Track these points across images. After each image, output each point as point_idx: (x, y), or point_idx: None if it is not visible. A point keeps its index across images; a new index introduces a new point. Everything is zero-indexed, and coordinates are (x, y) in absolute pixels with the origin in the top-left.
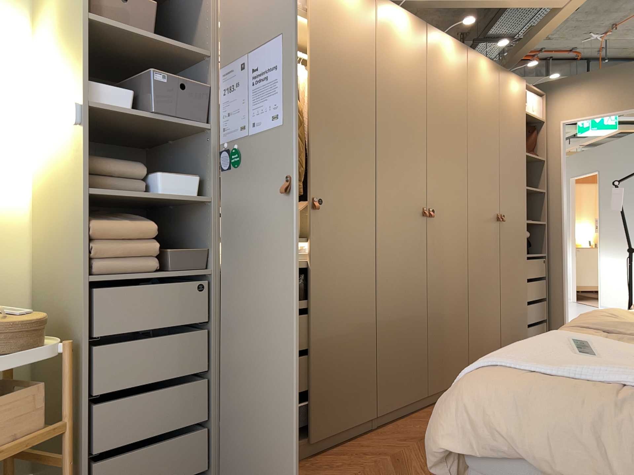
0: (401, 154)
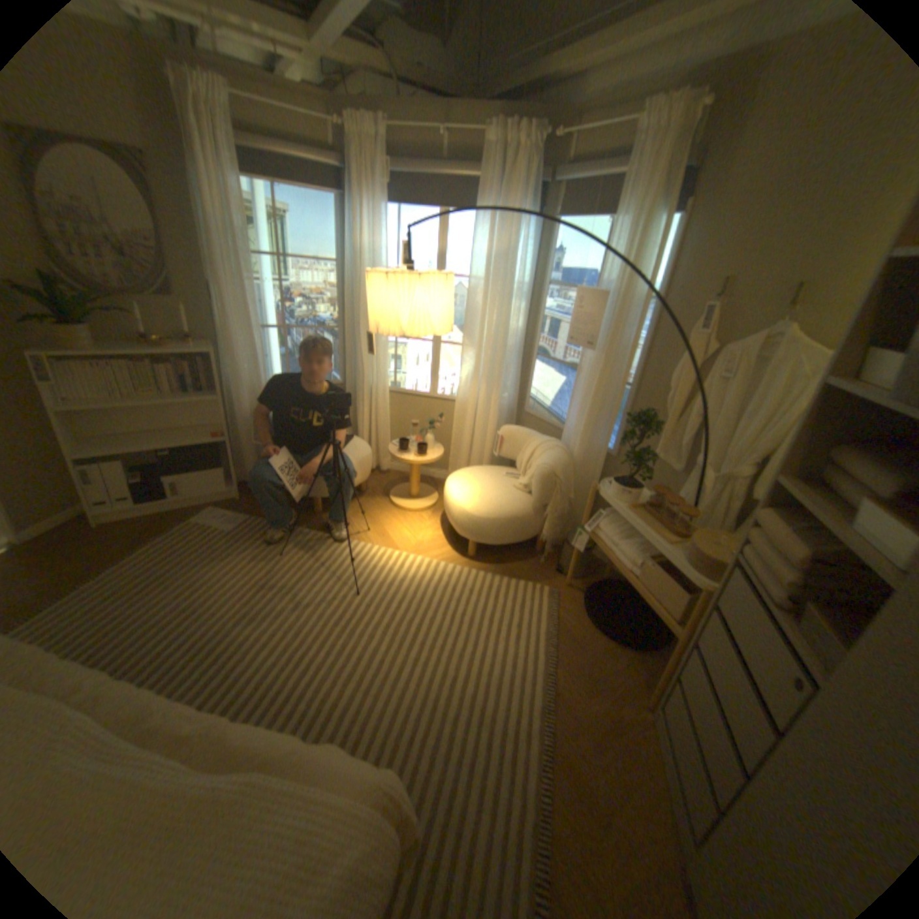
0: None
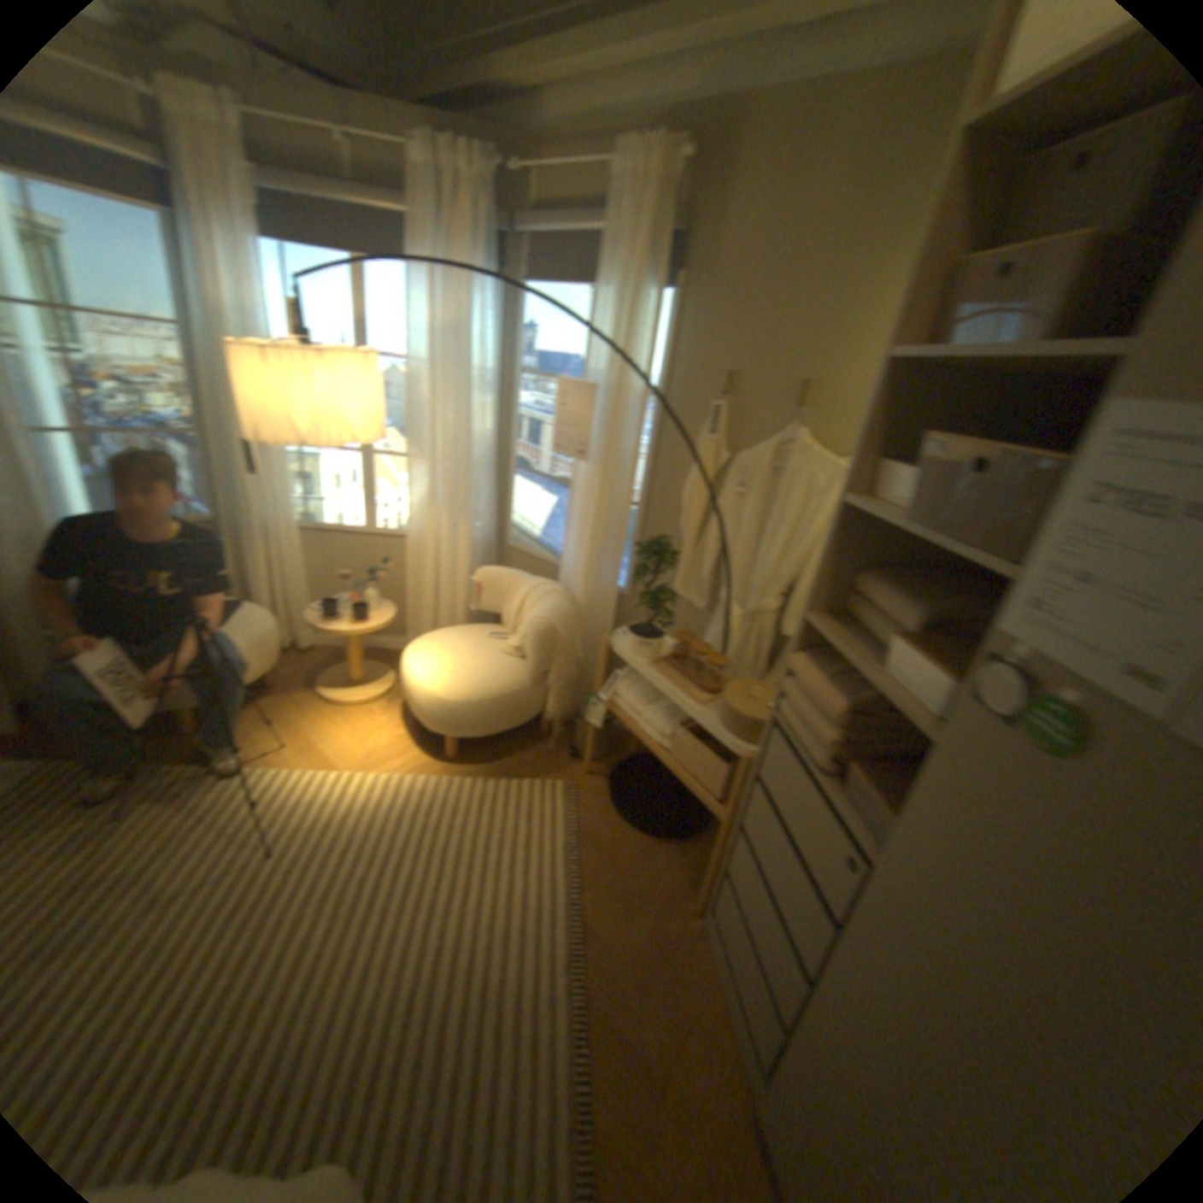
0: None
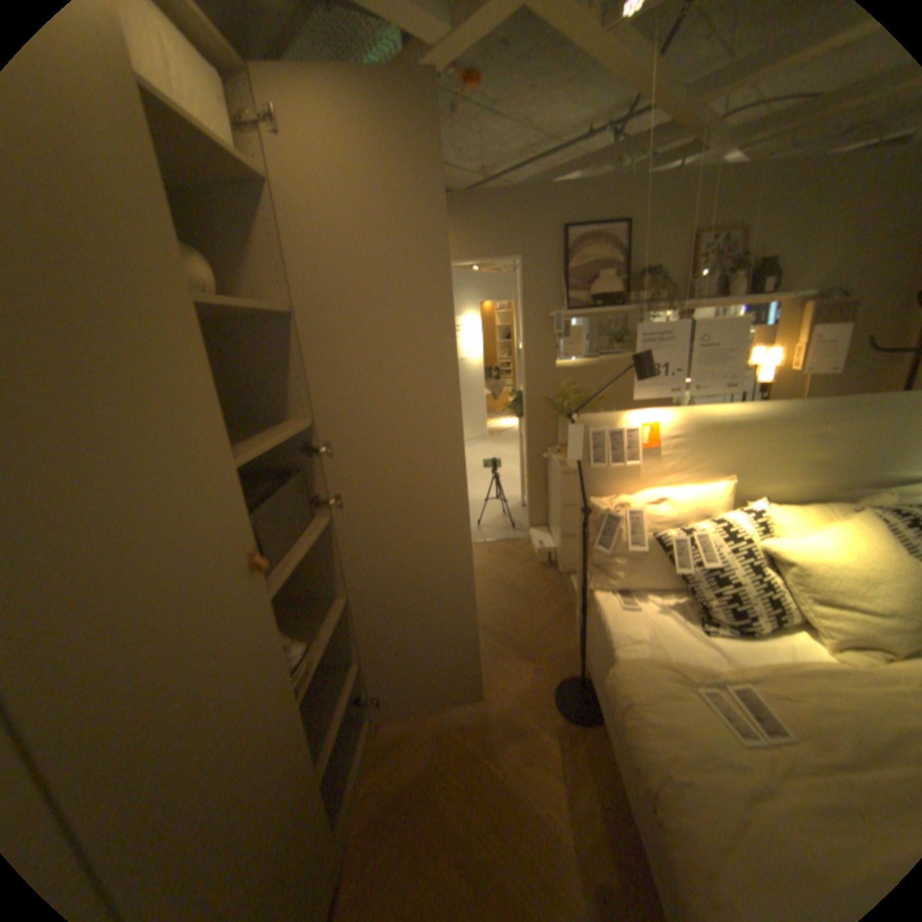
0: (142, 440)
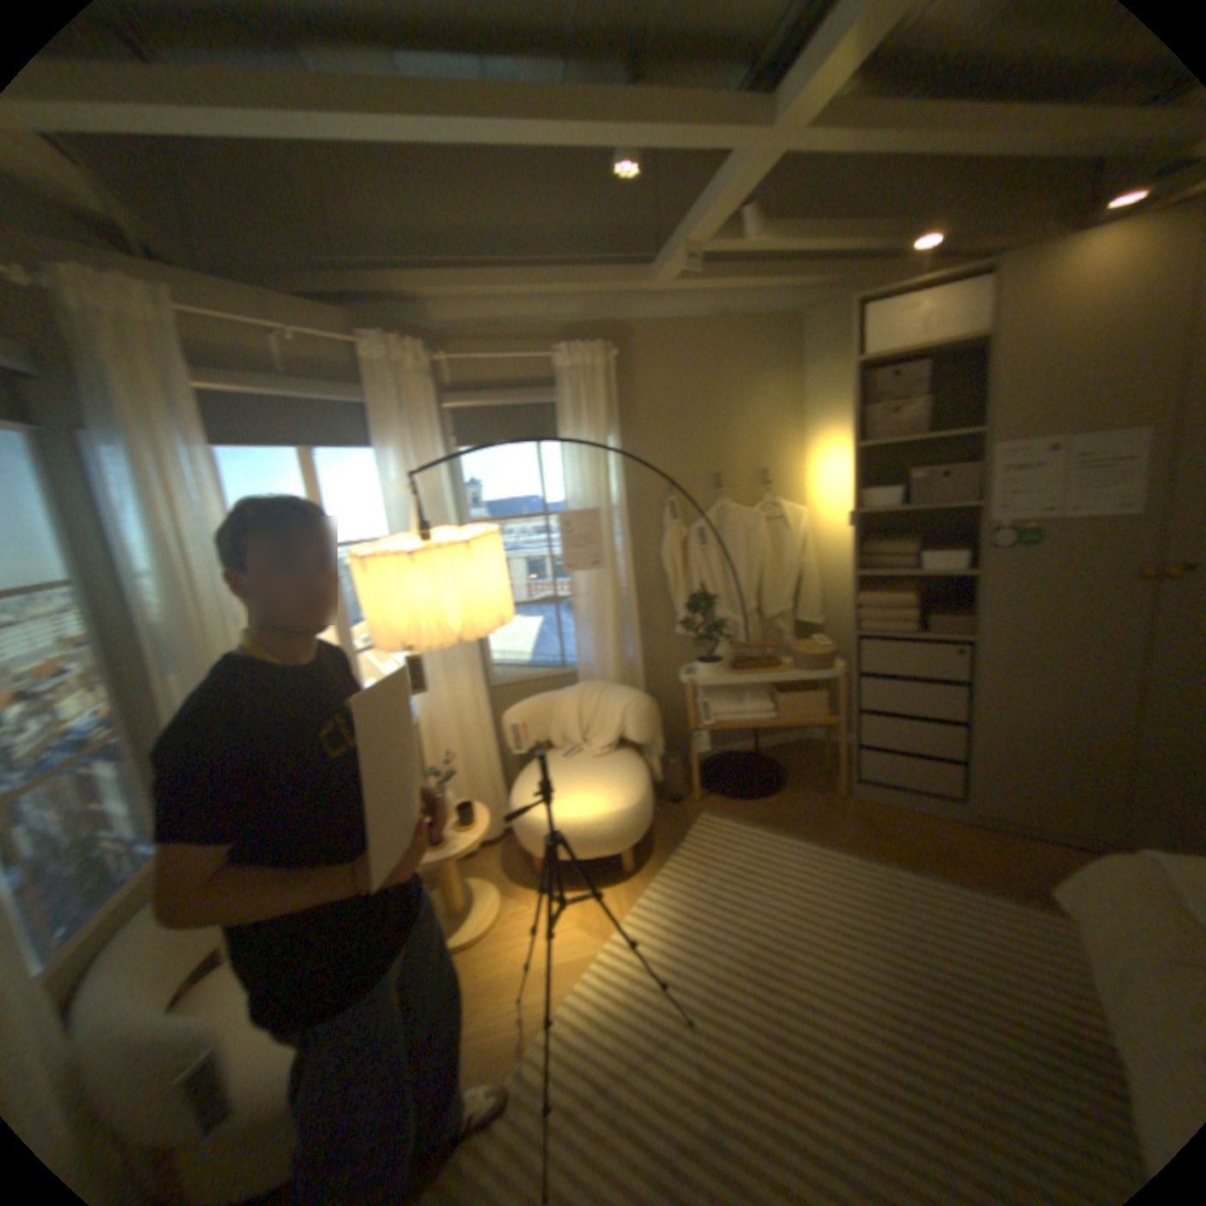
0: None
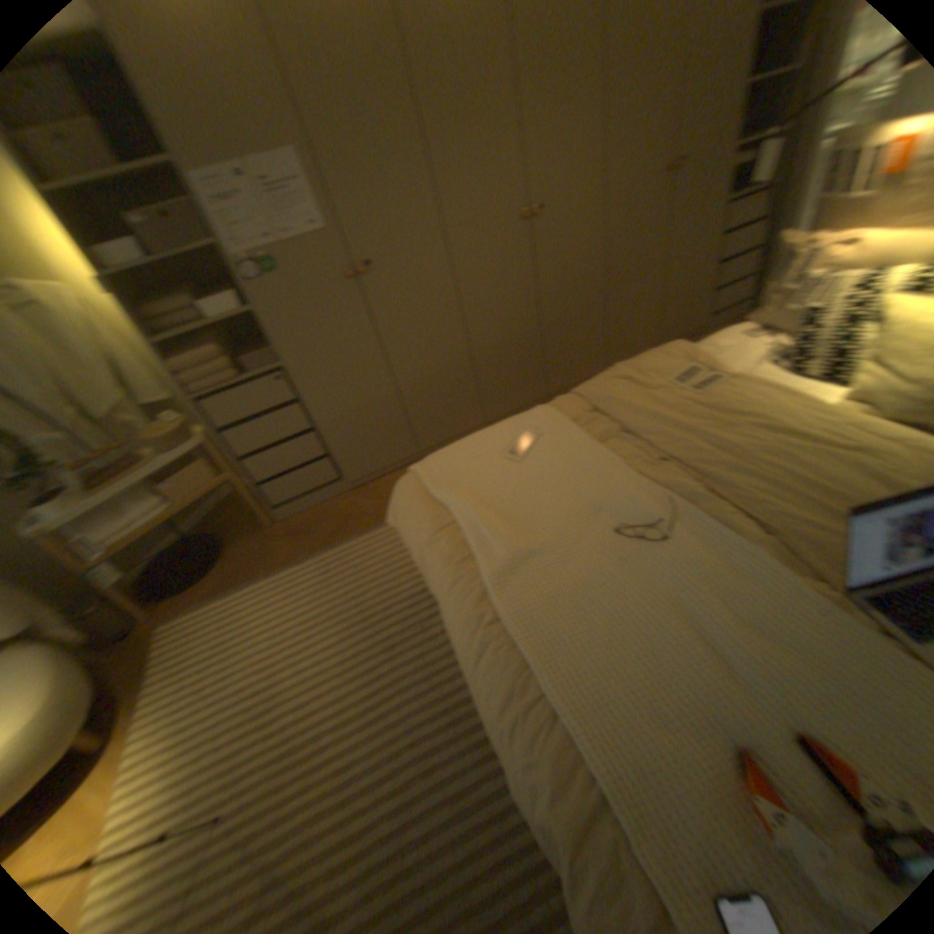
0: (476, 149)
